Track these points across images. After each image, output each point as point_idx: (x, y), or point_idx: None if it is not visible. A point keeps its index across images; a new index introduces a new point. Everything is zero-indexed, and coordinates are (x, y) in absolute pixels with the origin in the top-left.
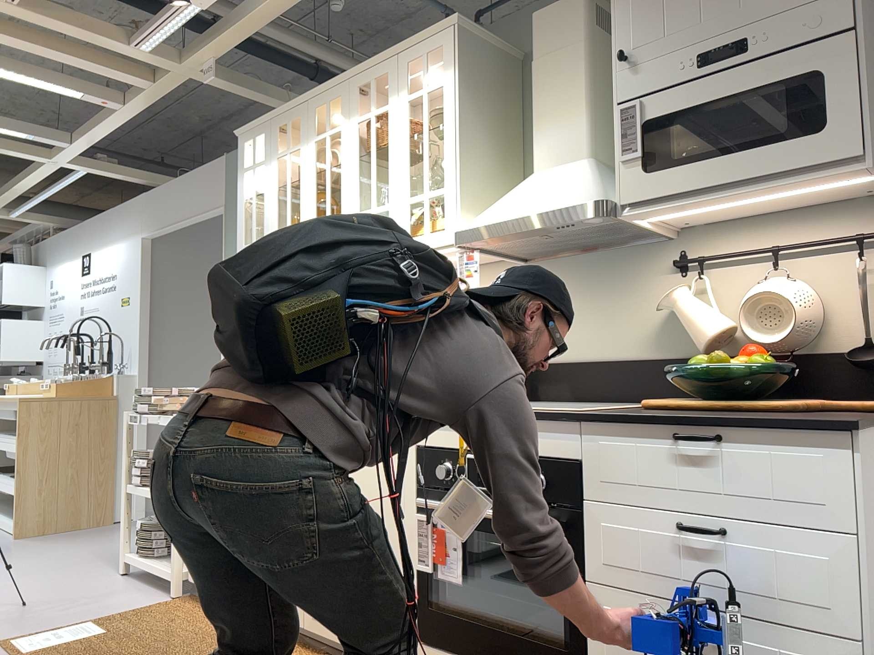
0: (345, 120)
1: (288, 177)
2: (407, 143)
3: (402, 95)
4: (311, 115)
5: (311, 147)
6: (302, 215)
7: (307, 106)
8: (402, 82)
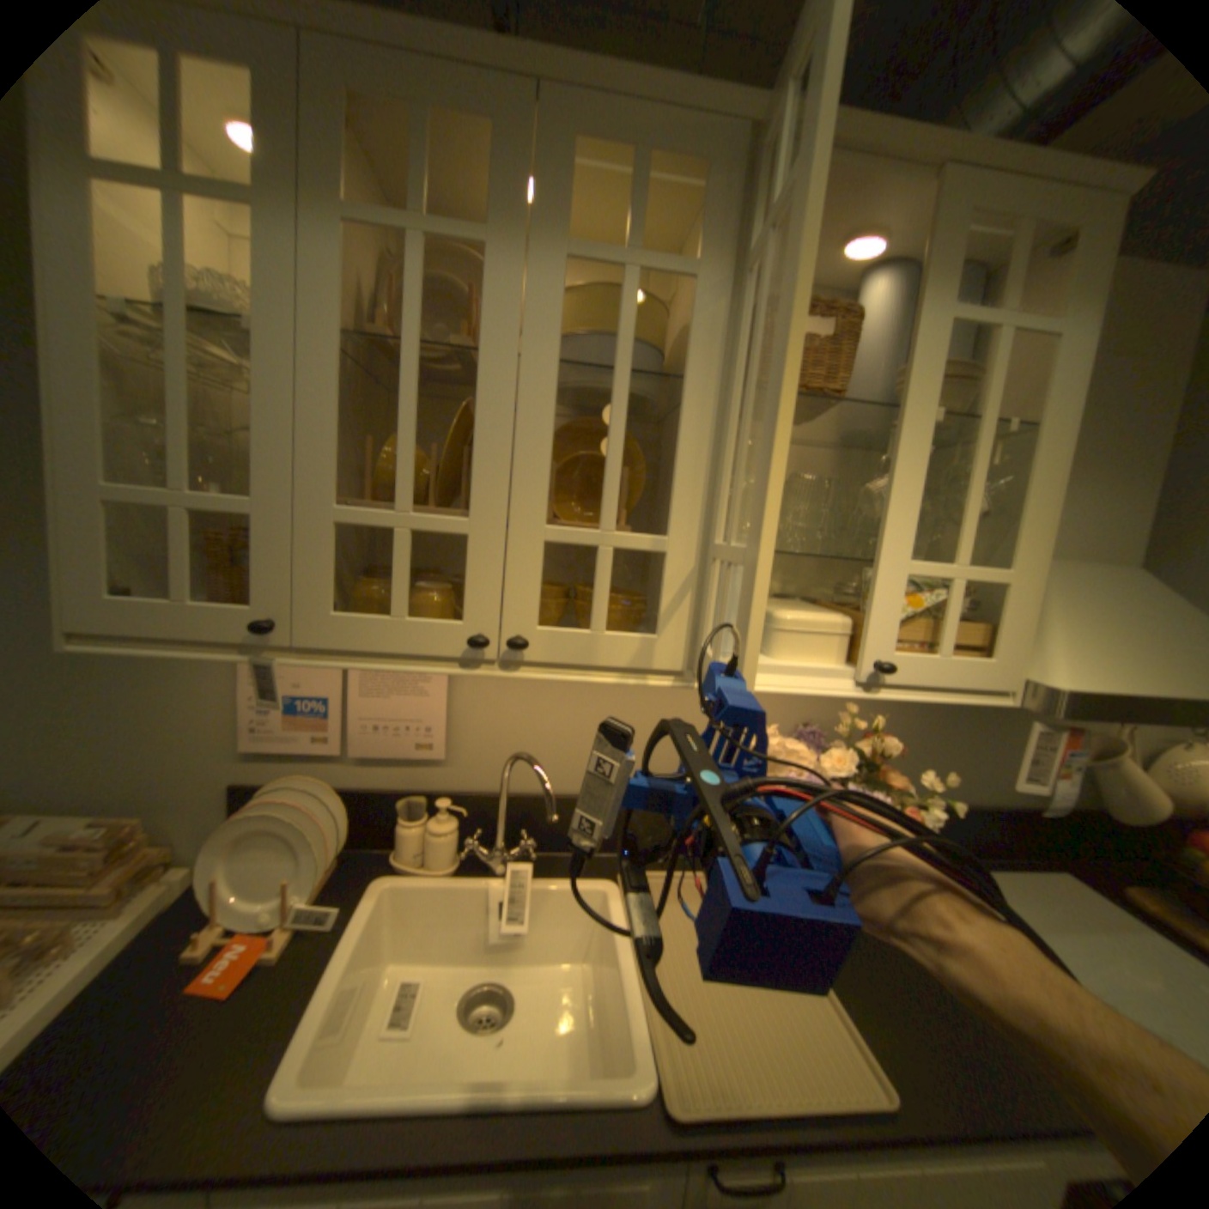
0: (723, 249)
1: (412, 318)
2: (935, 423)
3: (945, 286)
4: (556, 141)
5: (547, 260)
6: (483, 473)
7: (532, 94)
8: (951, 251)
